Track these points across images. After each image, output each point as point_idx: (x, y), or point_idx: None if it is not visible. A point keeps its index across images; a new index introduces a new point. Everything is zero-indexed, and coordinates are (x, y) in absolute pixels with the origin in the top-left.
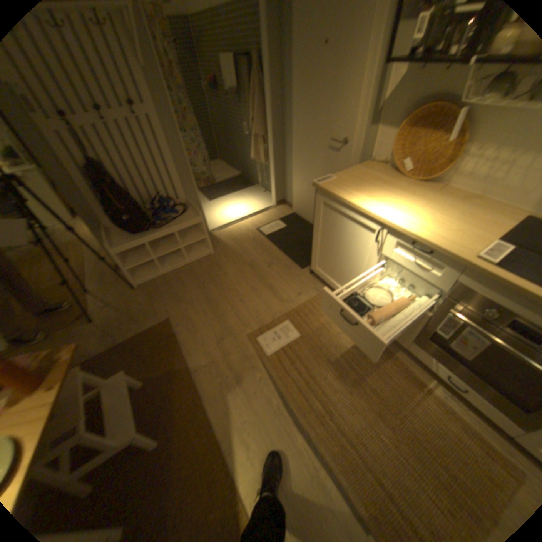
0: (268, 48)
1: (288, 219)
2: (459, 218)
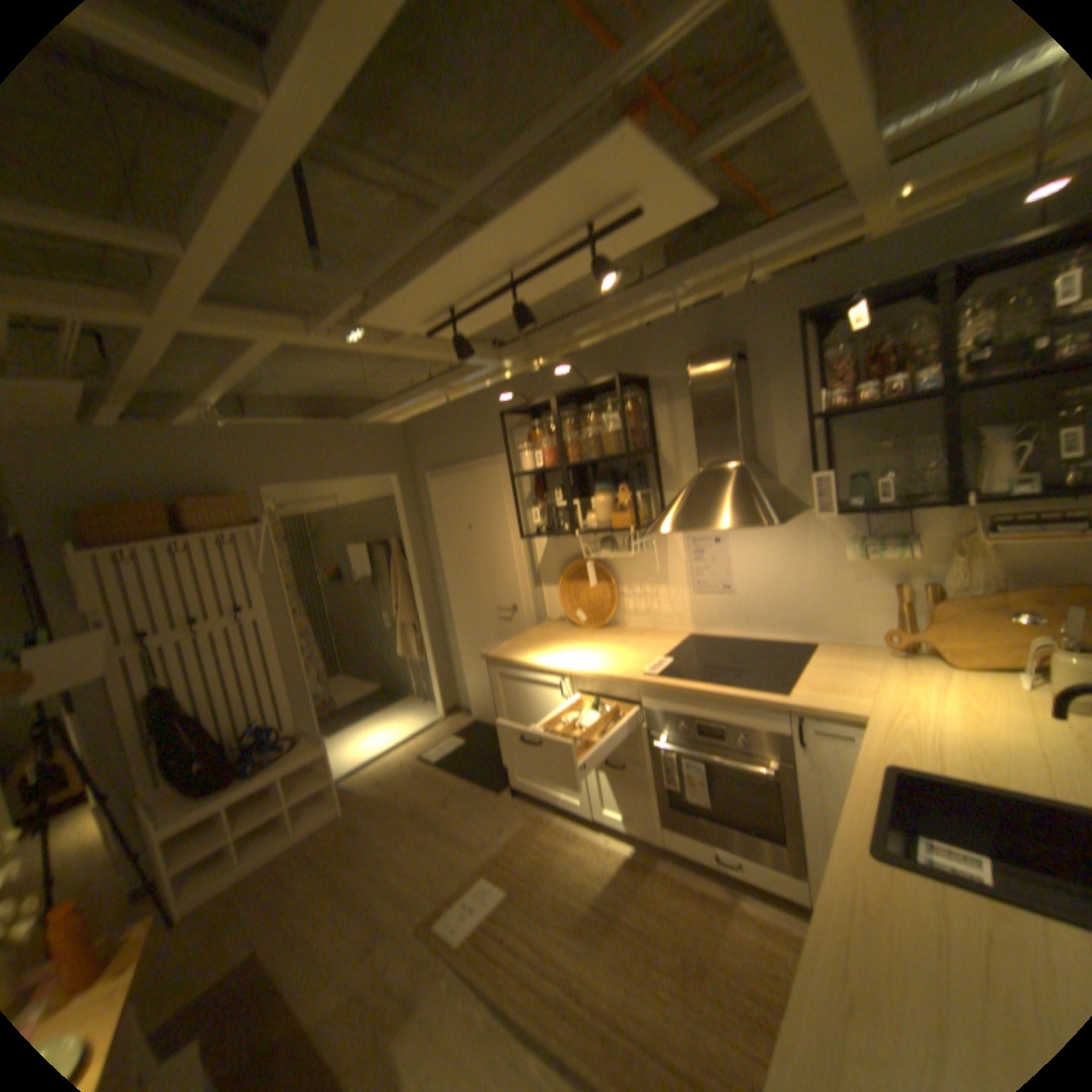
0: (410, 533)
1: (467, 728)
2: (631, 649)
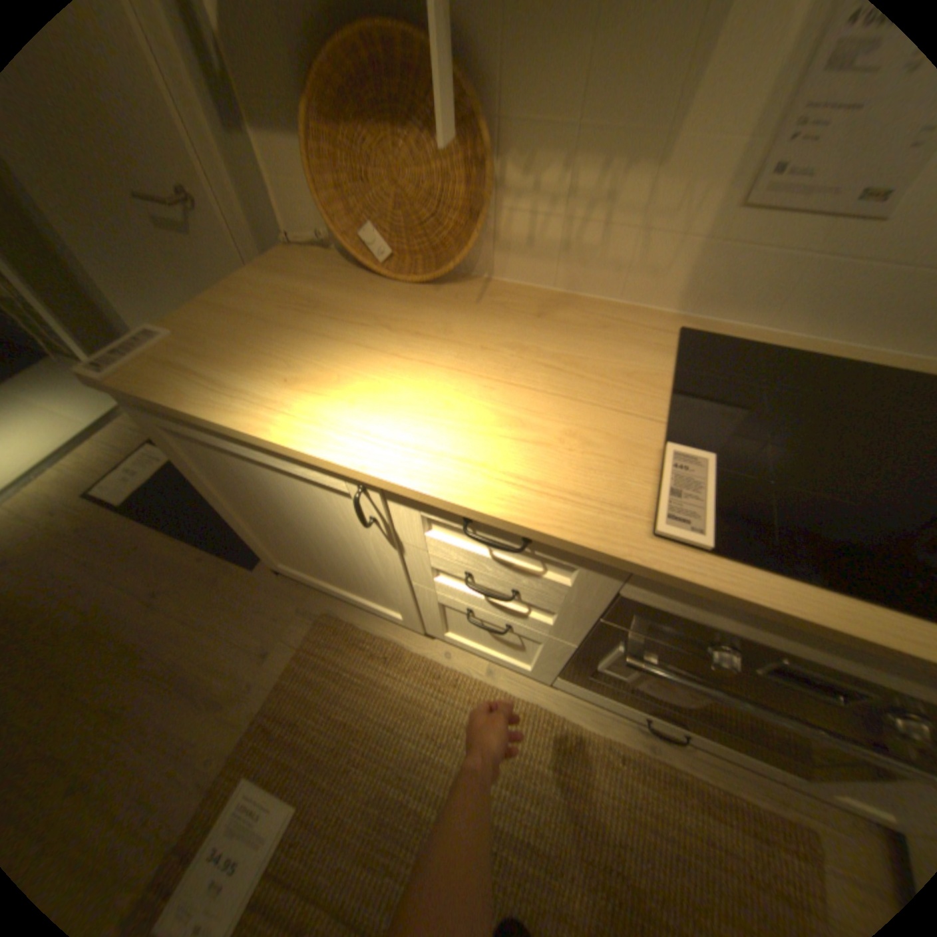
0: None
1: None
2: (555, 386)
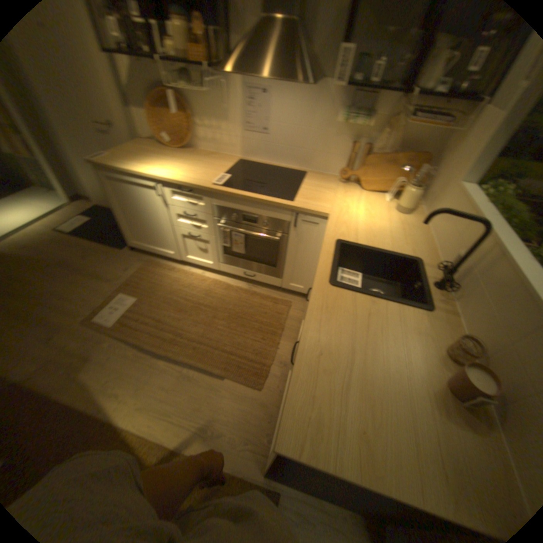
0: None
1: (88, 212)
2: (202, 167)
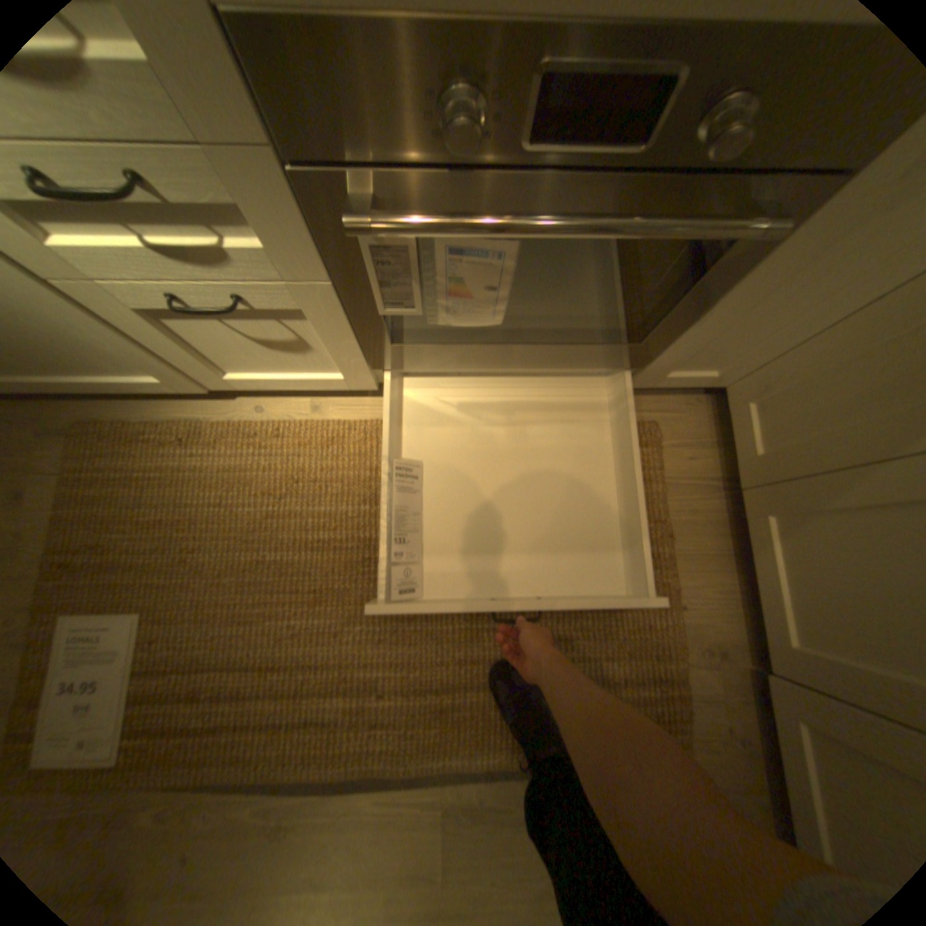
0: None
1: None
2: None
